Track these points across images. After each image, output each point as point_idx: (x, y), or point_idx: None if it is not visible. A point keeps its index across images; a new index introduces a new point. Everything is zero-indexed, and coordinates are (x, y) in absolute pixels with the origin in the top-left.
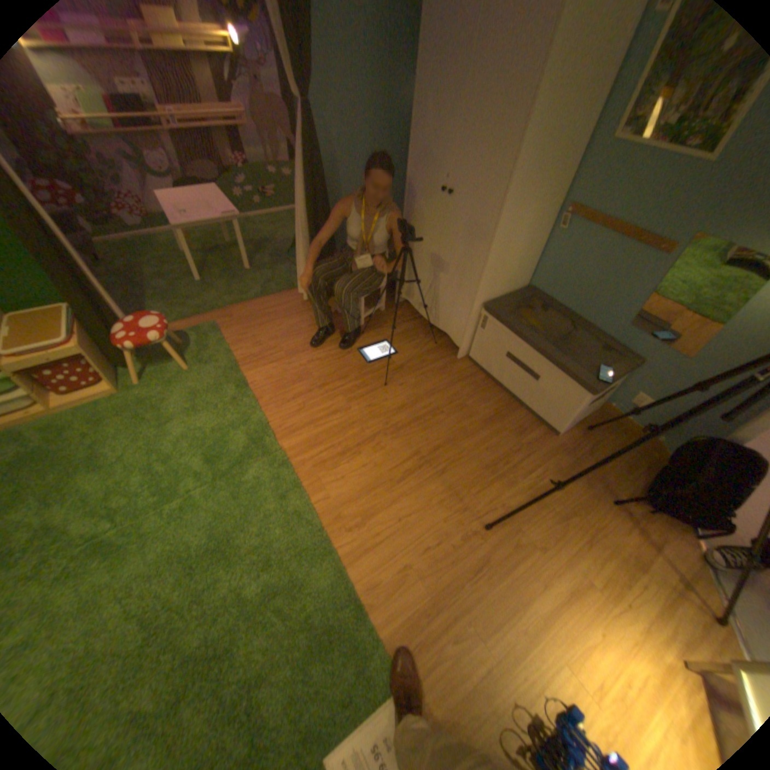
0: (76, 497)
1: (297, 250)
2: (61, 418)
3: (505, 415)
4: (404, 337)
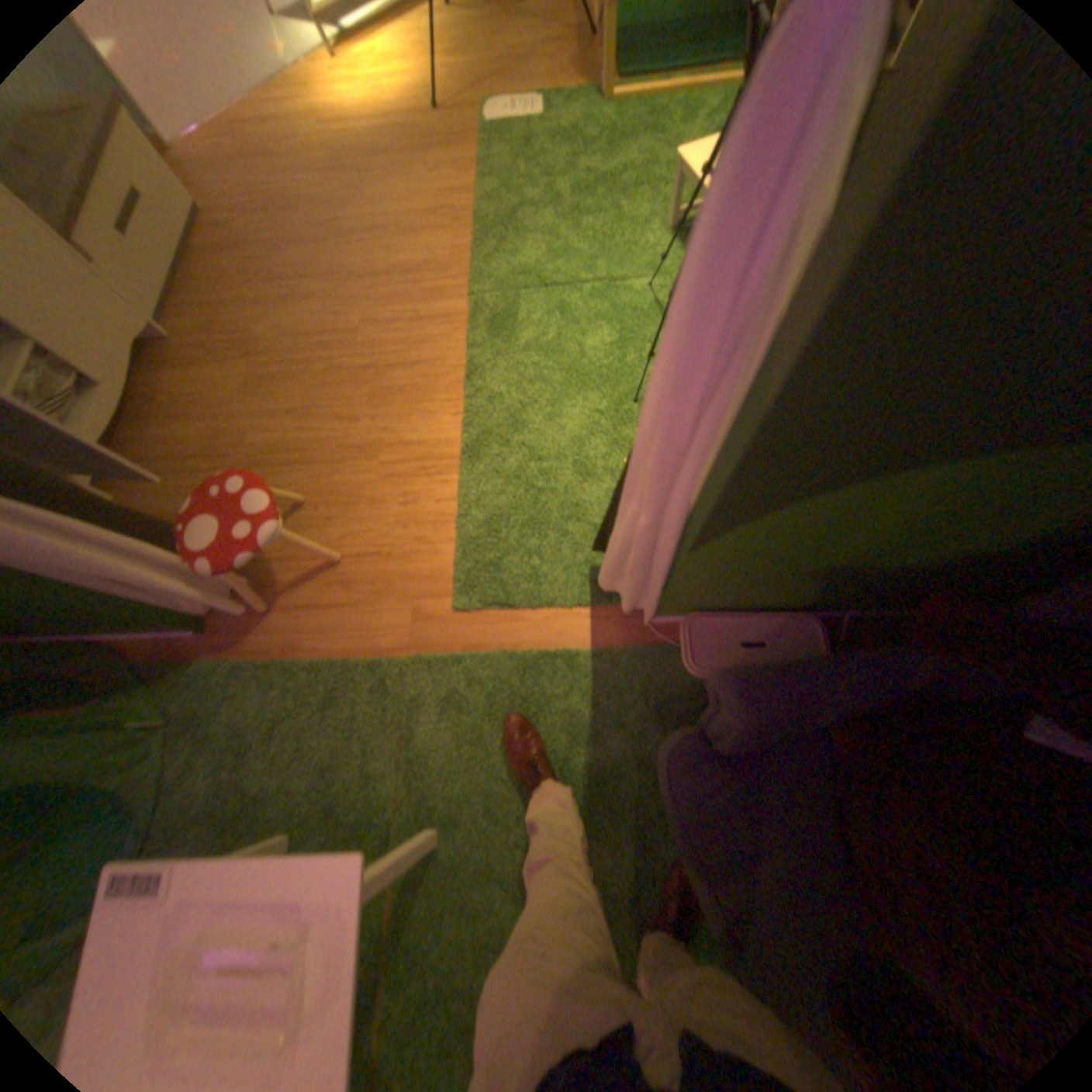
0: None
1: (118, 583)
2: None
3: (206, 249)
4: (176, 411)
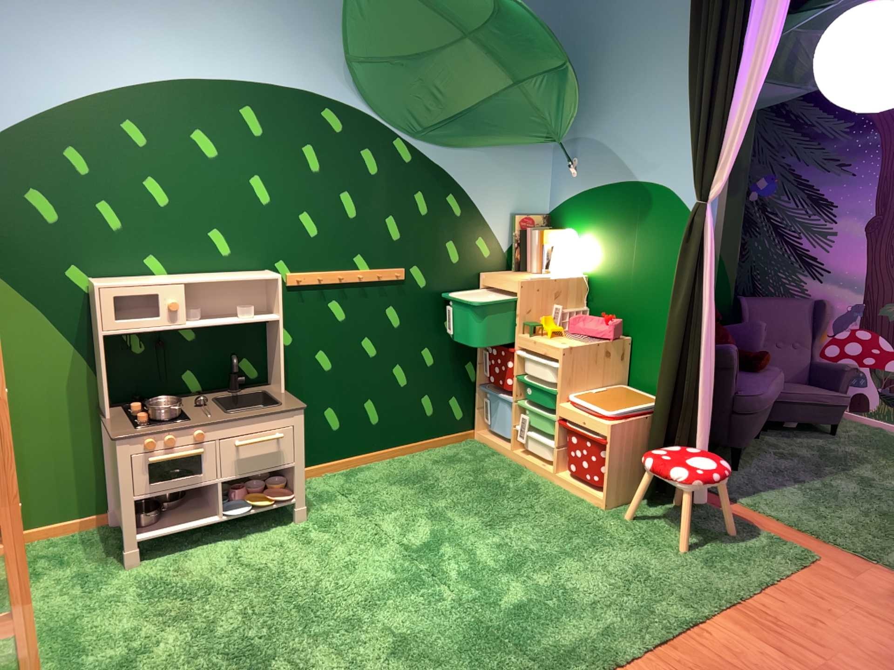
0: (453, 526)
1: None
2: (550, 489)
3: None
4: None
